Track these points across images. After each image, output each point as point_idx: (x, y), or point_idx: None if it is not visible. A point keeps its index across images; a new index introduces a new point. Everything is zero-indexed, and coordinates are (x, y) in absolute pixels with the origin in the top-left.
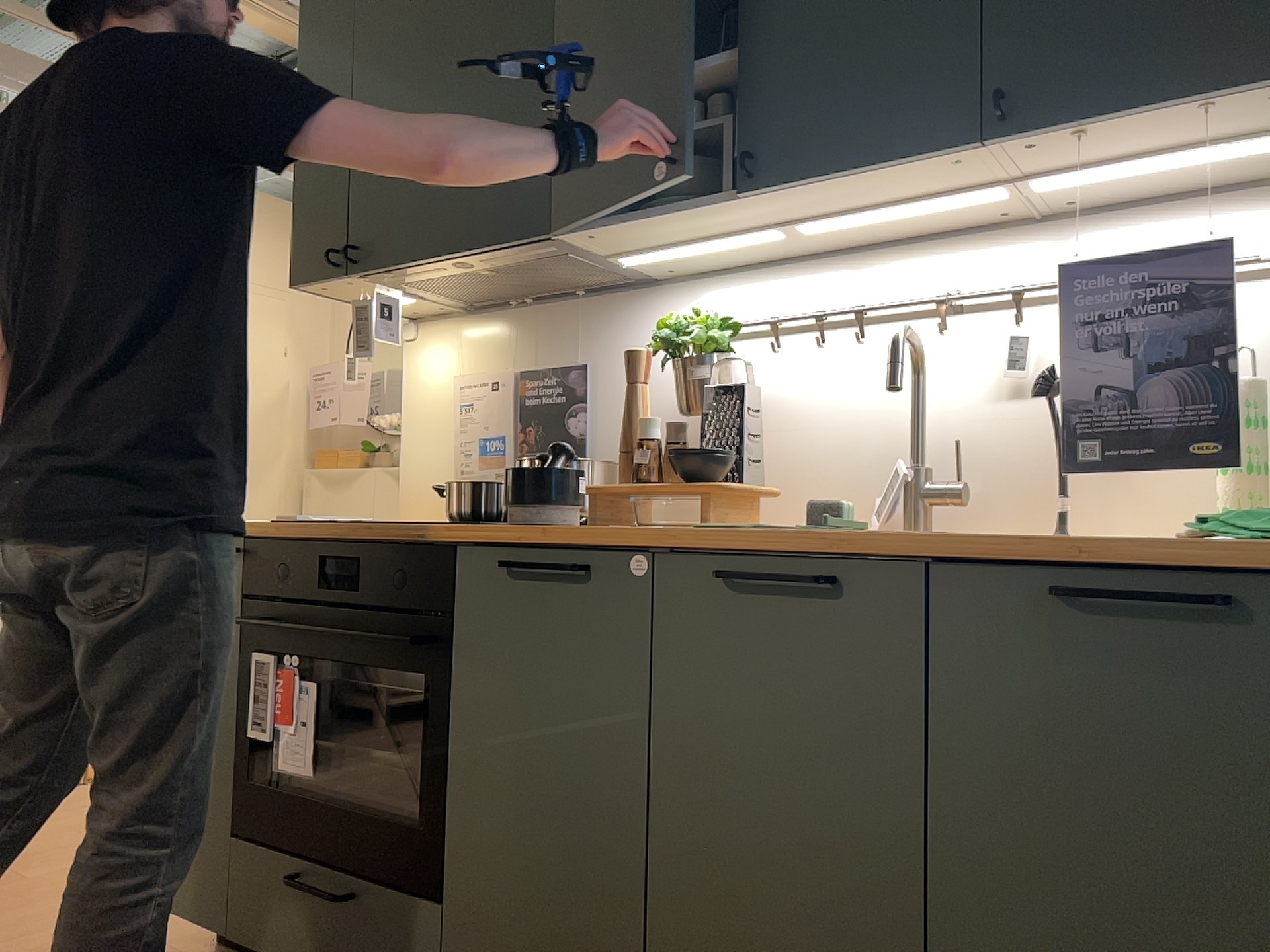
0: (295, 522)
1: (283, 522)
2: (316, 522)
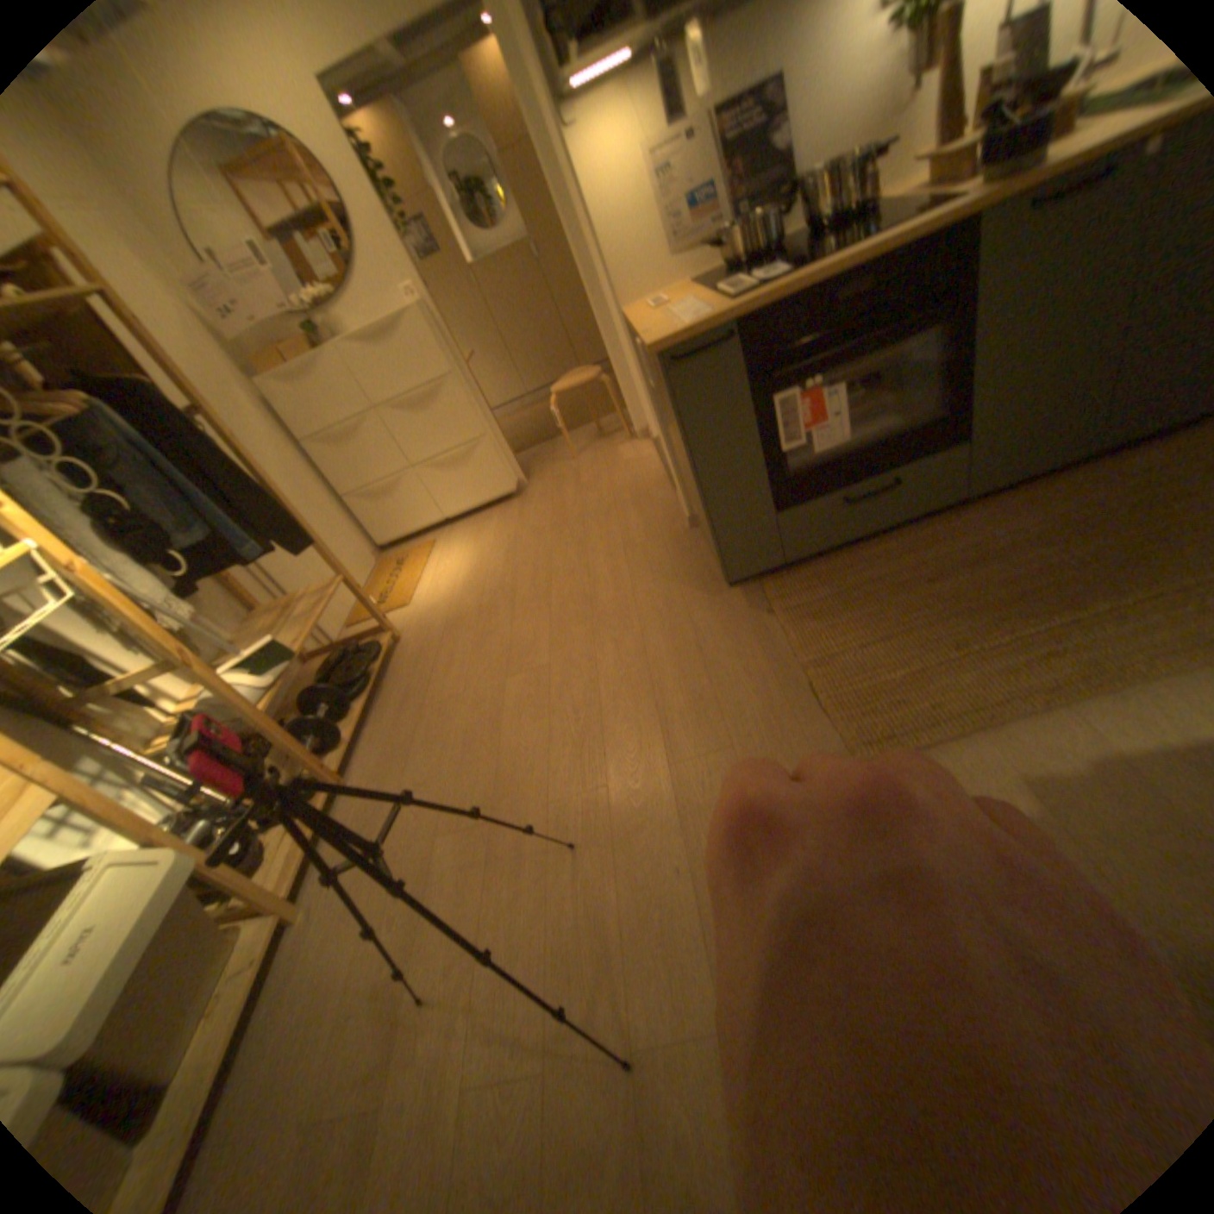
0: (768, 283)
1: (749, 291)
2: (787, 273)
